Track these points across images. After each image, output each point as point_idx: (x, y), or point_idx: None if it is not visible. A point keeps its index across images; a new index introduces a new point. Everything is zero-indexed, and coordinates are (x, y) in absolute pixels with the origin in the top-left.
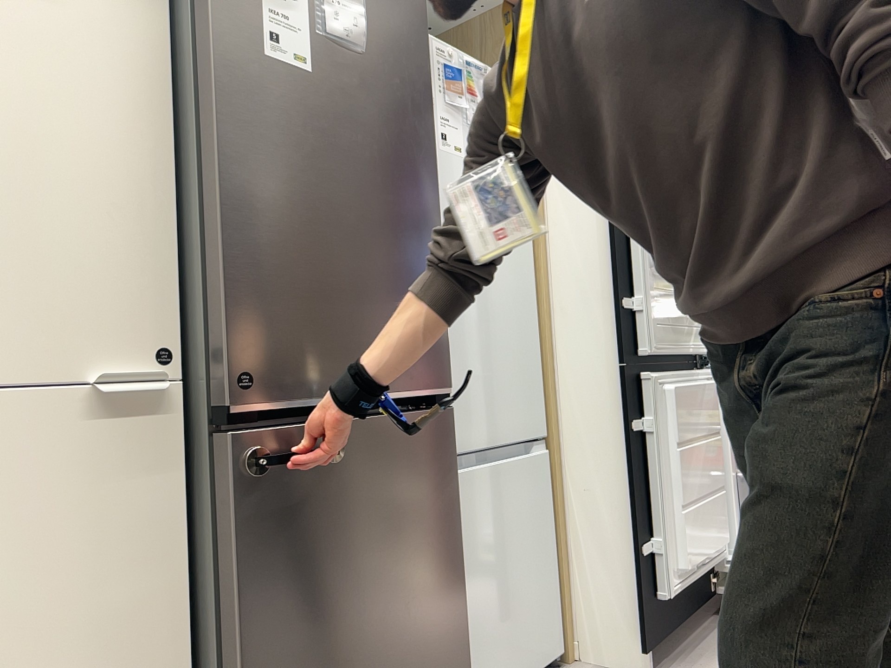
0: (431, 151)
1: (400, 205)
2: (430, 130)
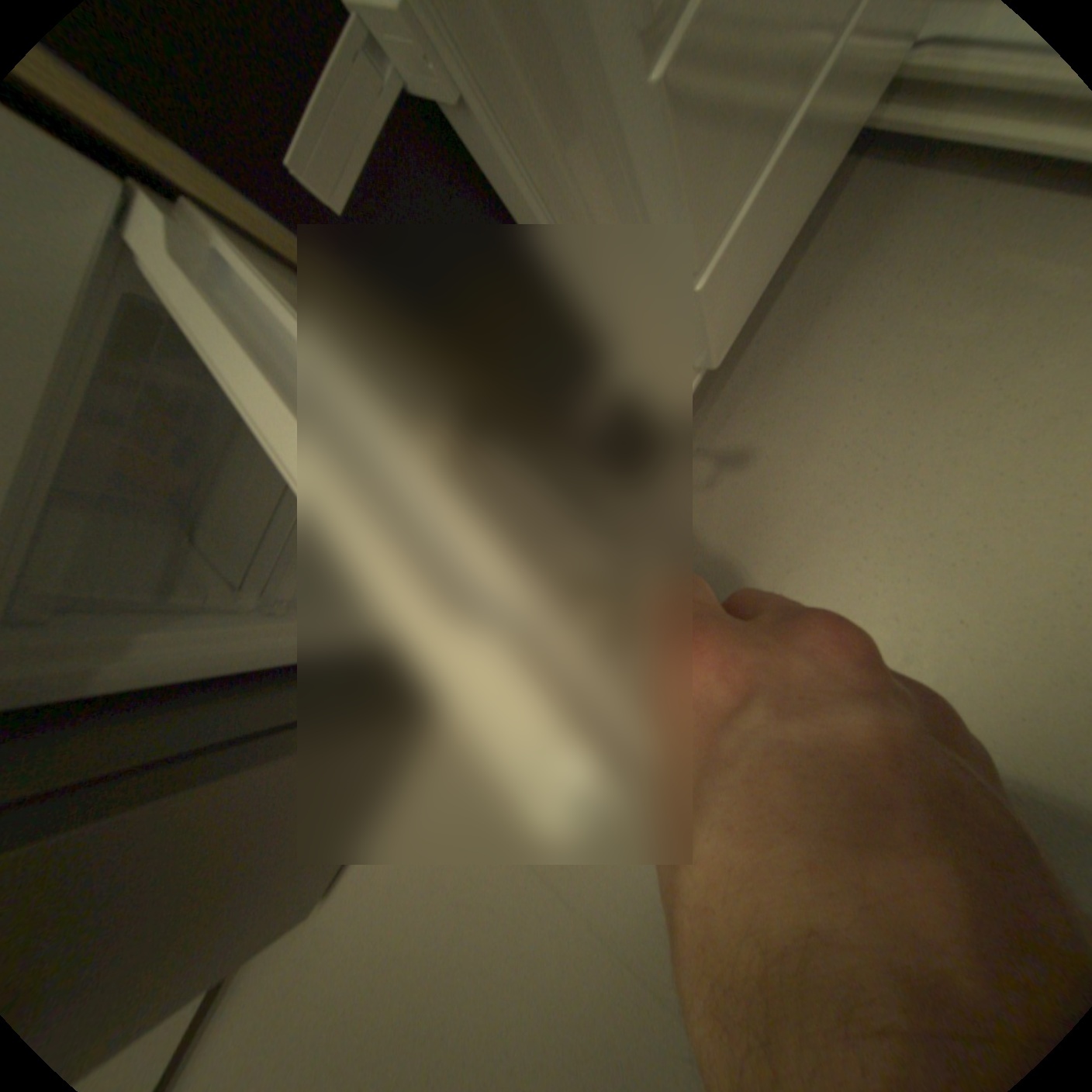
0: None
1: None
2: None
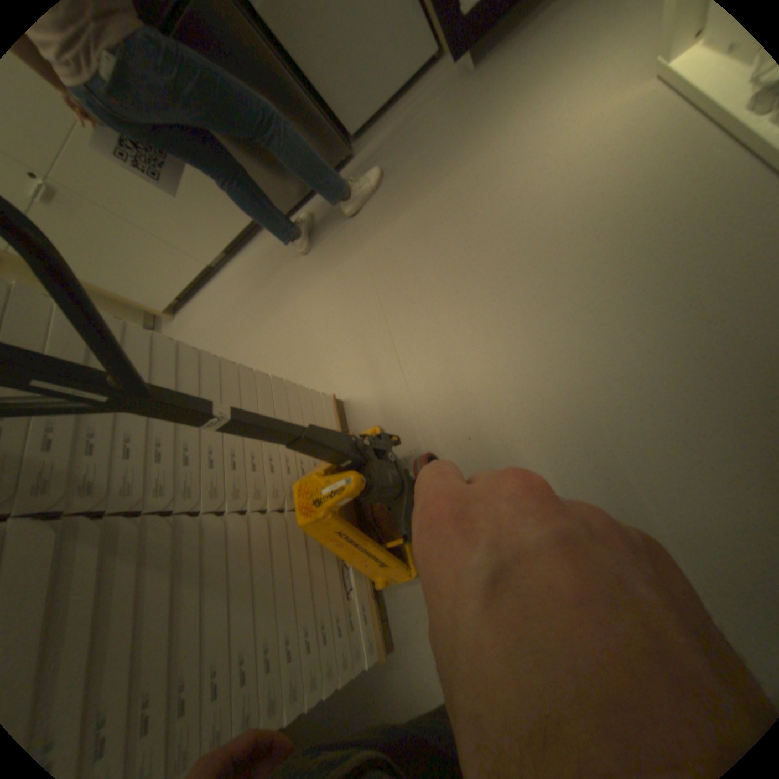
0: None
1: None
2: None
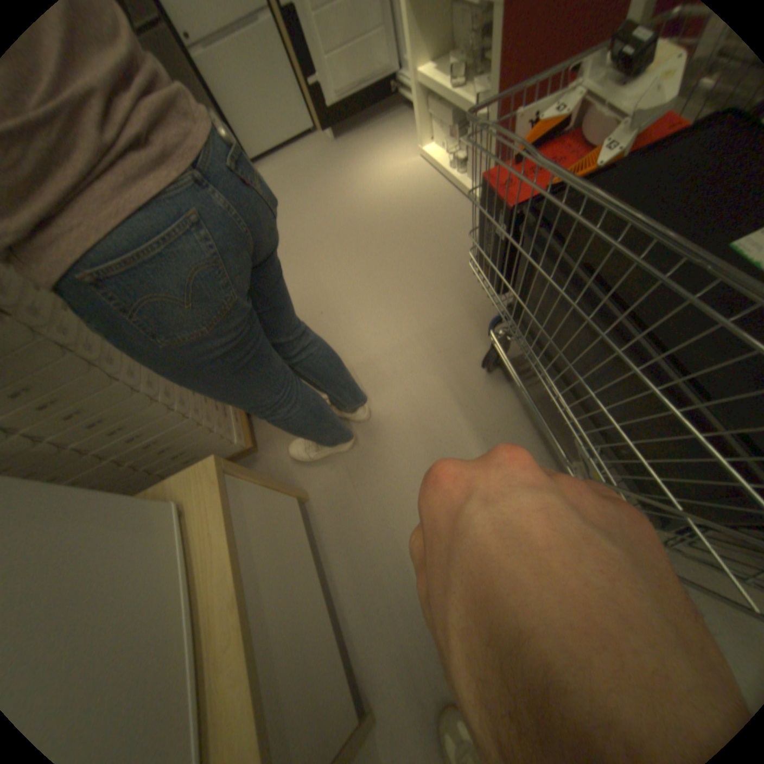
0: None
1: None
2: None
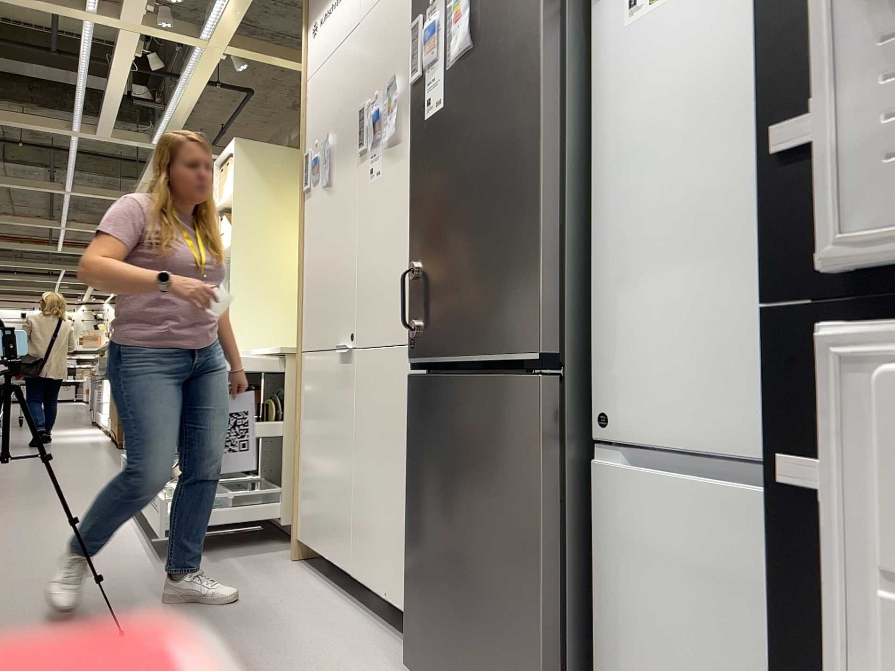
0: (536, 81)
1: (498, 169)
2: (536, 56)
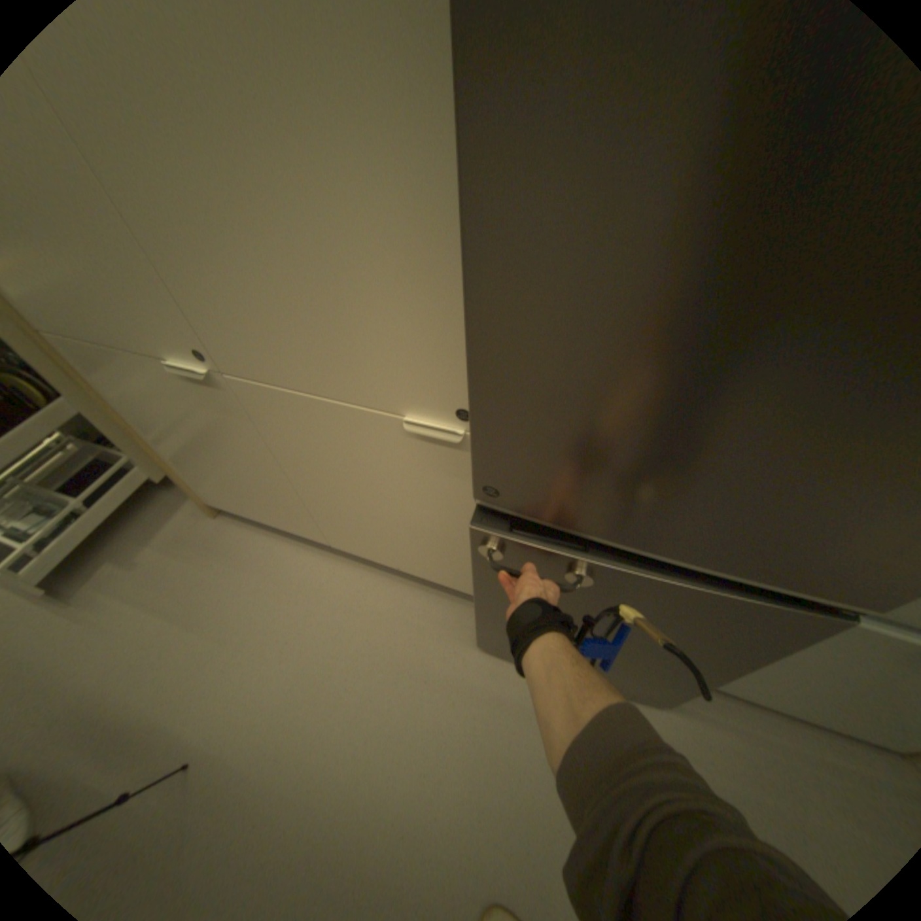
0: None
1: None
2: None
